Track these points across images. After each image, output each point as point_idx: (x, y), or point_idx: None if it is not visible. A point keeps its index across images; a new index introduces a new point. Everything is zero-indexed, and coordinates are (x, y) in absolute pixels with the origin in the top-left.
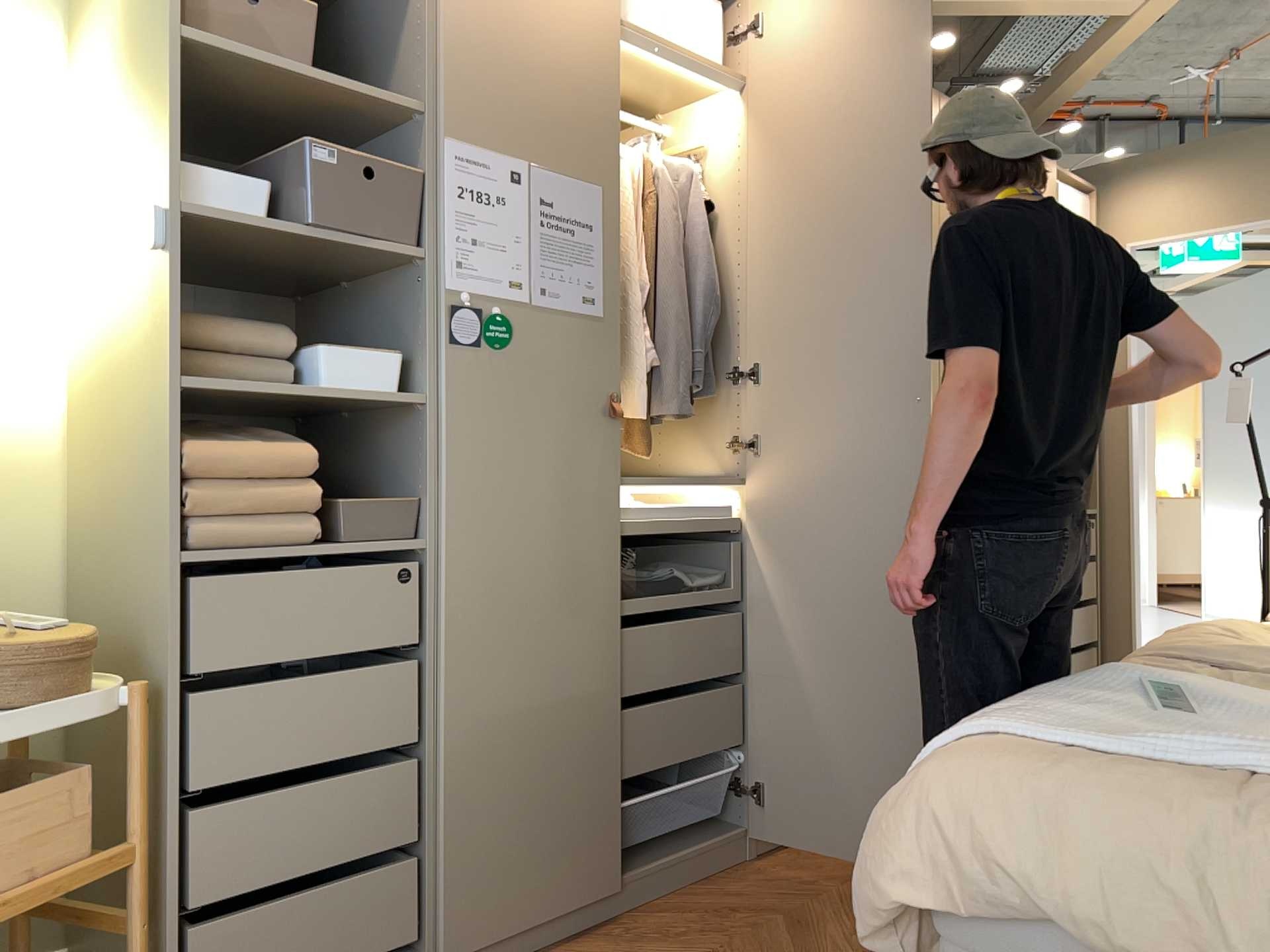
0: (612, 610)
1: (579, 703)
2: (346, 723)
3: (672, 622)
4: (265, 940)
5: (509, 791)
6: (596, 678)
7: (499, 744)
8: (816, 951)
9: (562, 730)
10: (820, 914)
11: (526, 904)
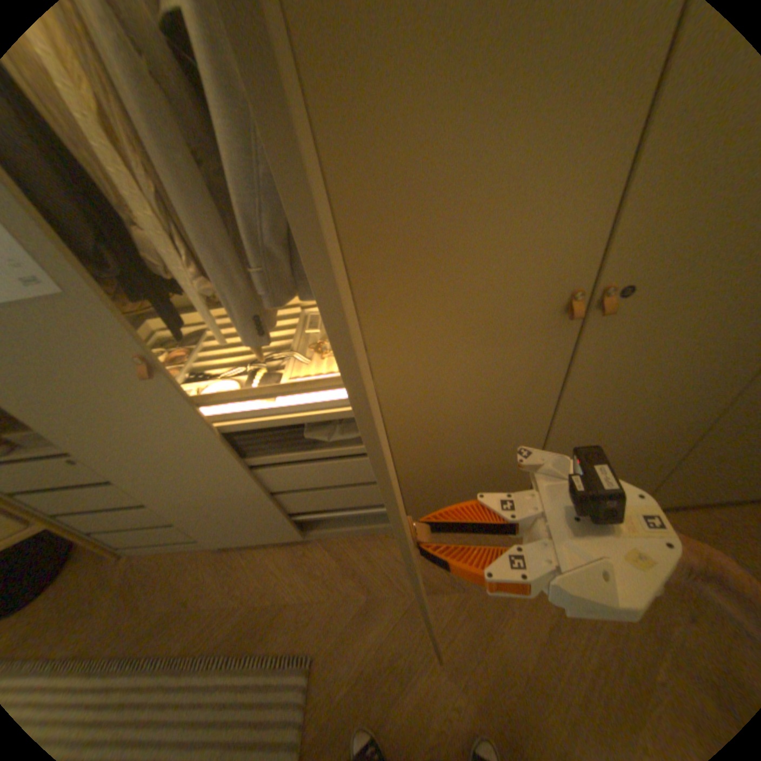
0: (236, 468)
1: (235, 498)
2: (99, 501)
3: (297, 470)
4: (125, 538)
5: (208, 520)
6: (242, 491)
7: (189, 510)
8: (348, 645)
9: (229, 505)
10: (385, 614)
11: (244, 541)
